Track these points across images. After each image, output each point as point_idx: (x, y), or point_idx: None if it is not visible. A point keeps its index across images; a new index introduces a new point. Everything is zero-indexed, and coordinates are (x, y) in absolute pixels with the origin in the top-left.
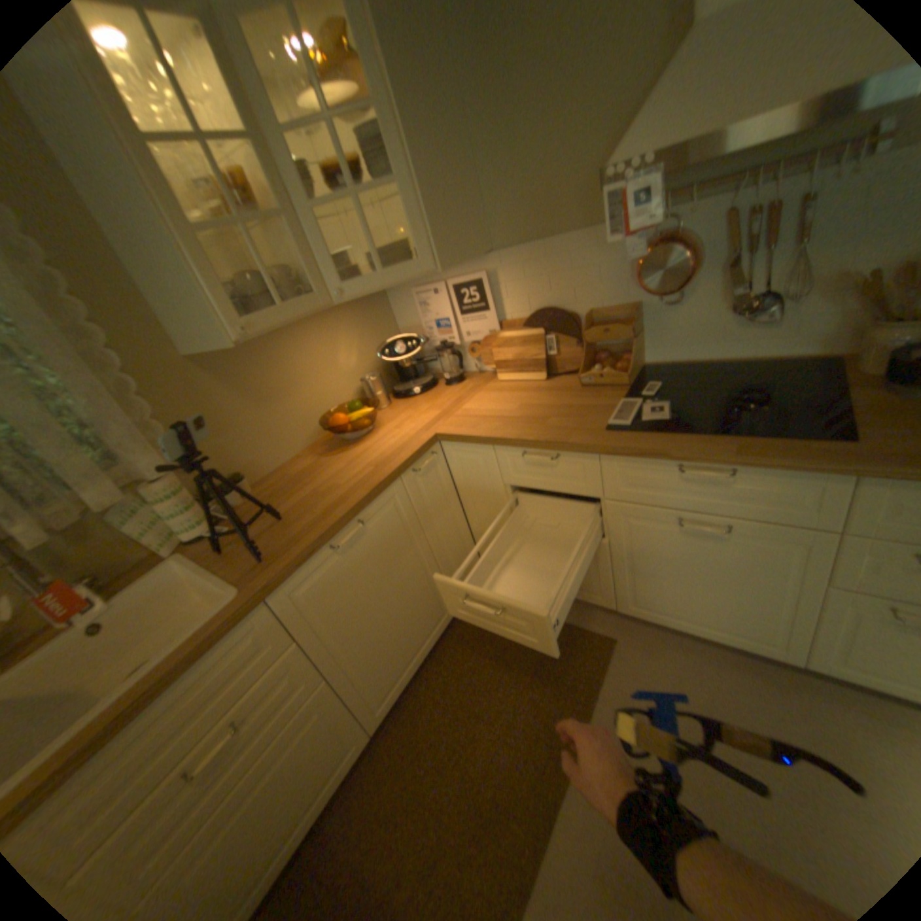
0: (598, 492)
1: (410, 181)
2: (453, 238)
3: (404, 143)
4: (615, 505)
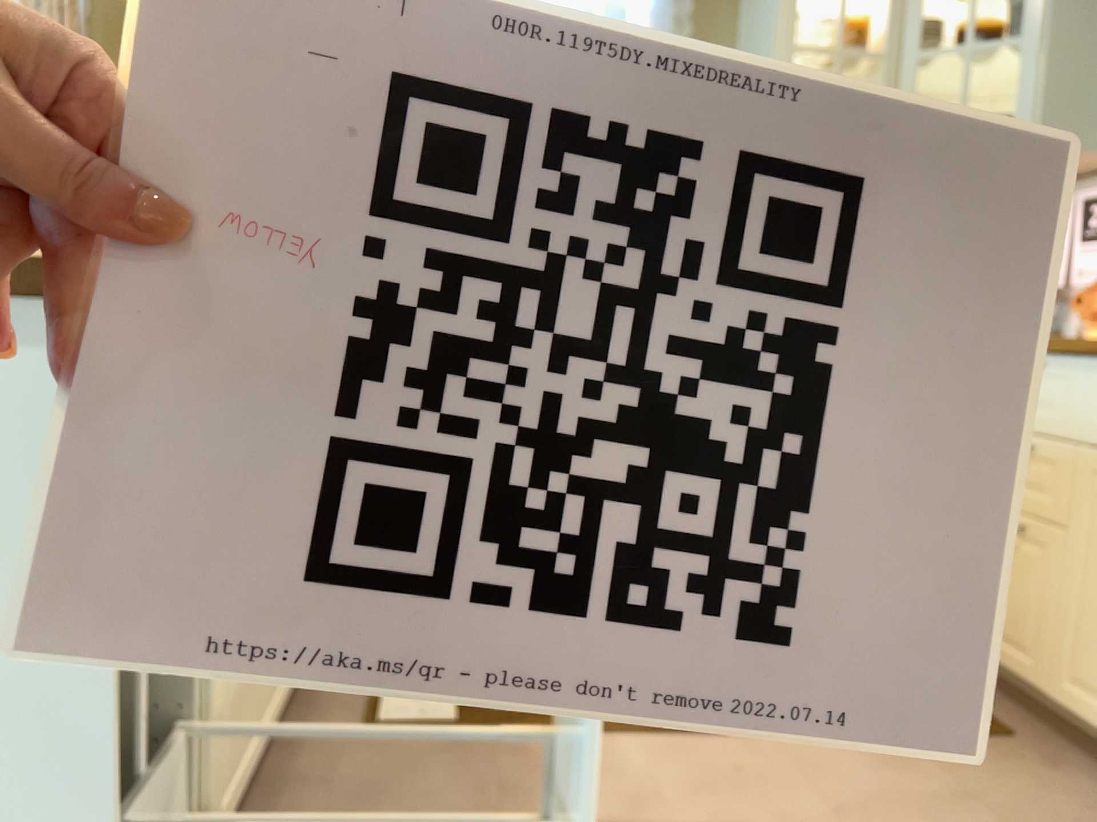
0: (1079, 431)
1: (1048, 41)
2: (1086, 114)
3: (1056, 2)
4: (1093, 457)
